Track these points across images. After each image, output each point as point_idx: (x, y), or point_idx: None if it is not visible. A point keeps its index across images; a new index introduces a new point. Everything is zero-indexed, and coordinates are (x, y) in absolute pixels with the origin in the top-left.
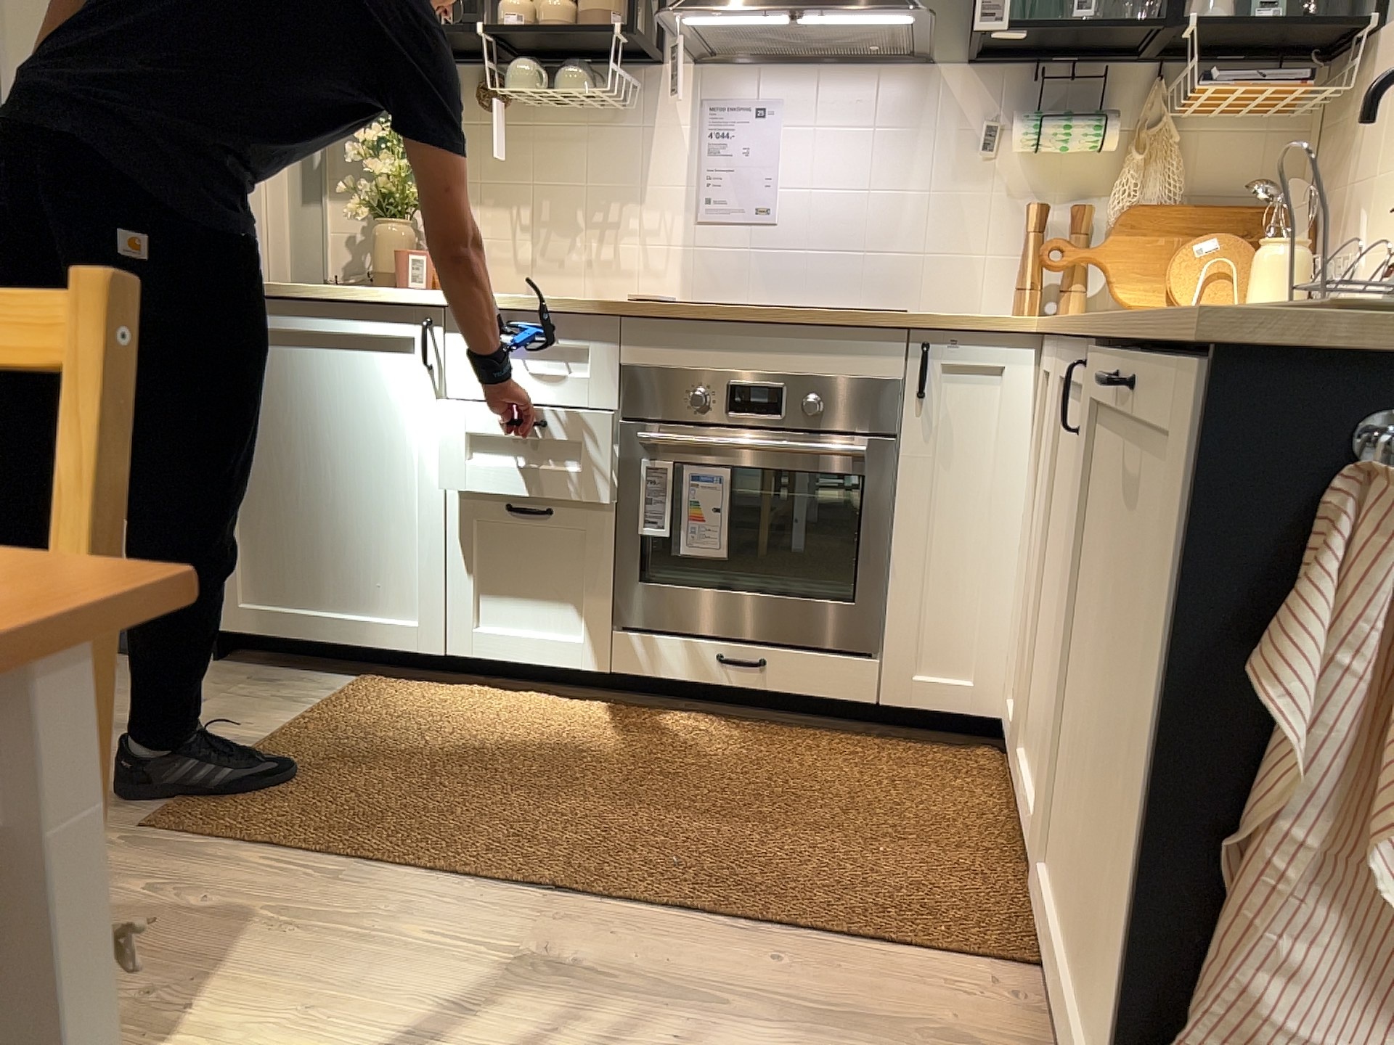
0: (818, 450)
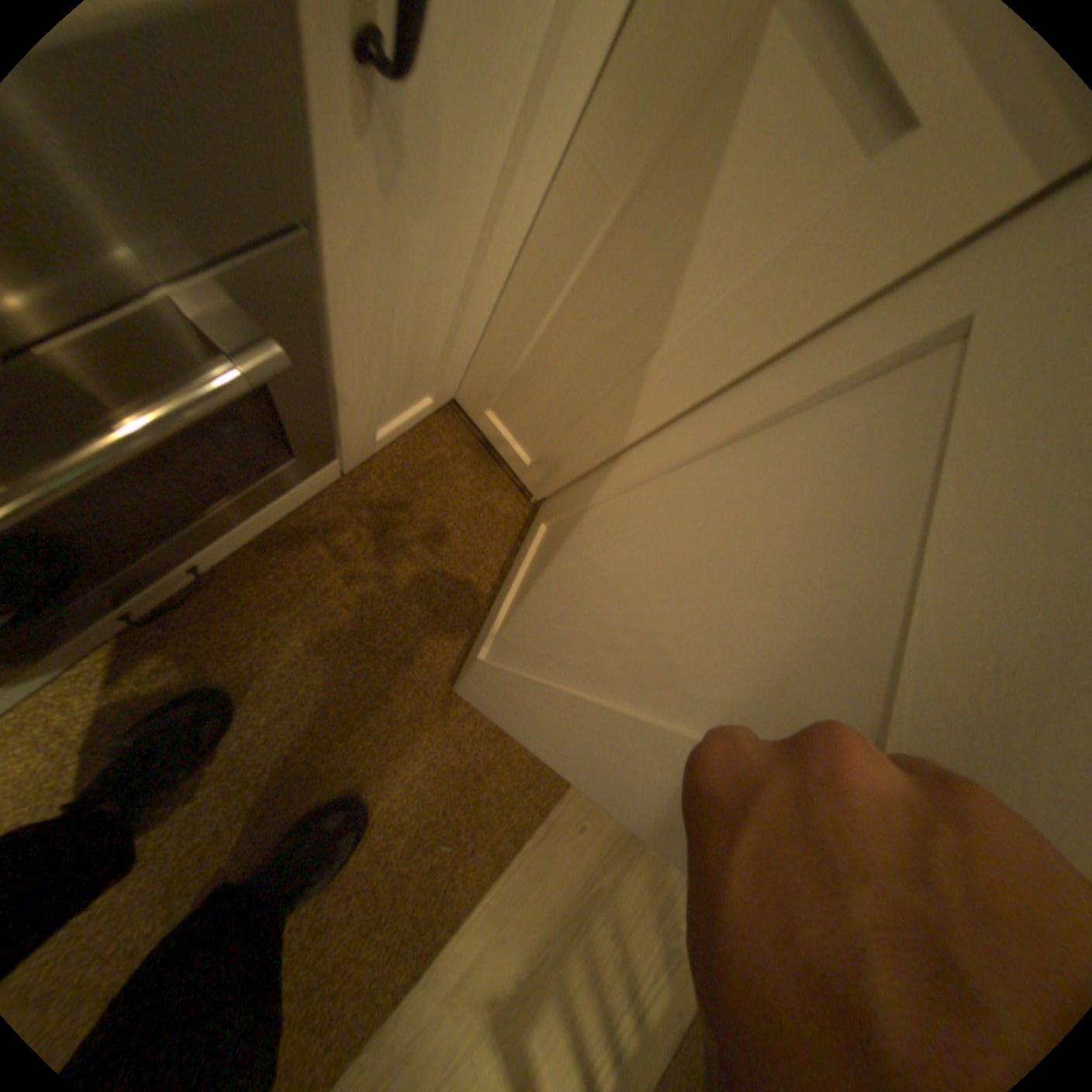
0: (108, 444)
